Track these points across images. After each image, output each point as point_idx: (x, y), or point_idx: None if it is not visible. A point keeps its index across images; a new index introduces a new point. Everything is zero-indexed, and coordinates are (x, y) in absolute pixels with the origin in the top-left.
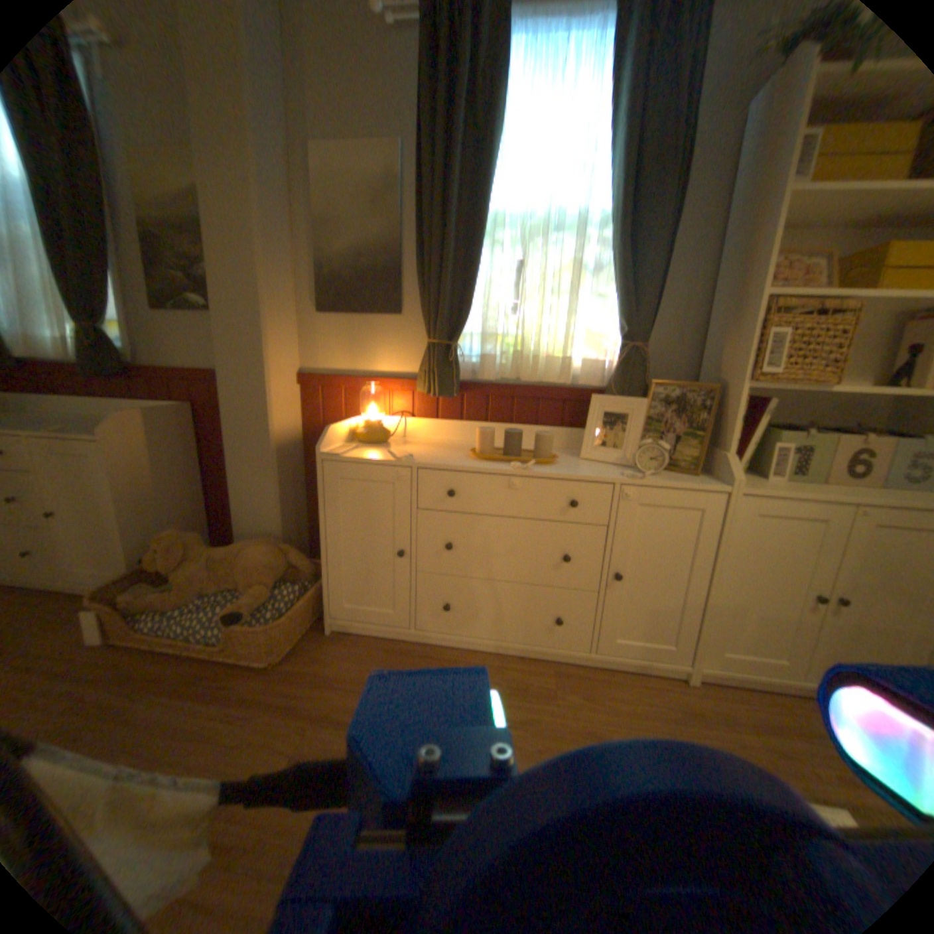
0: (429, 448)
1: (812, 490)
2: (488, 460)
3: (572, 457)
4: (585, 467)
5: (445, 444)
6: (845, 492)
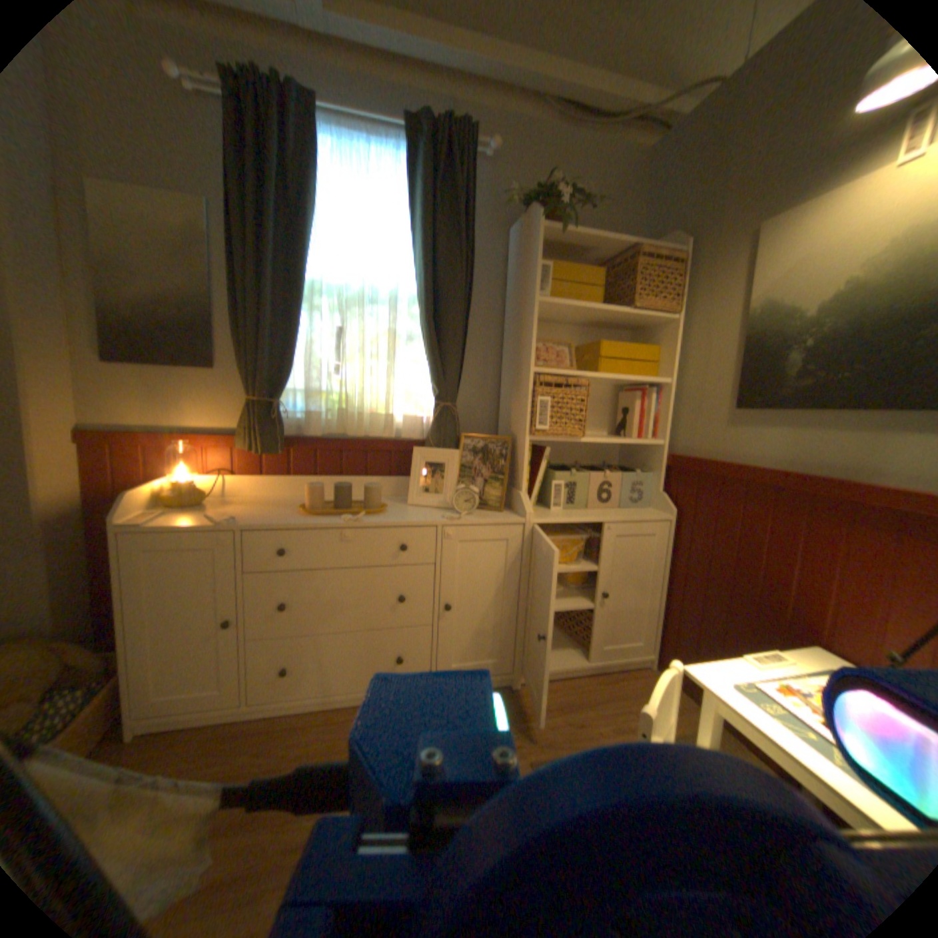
0: (254, 507)
1: (577, 515)
2: (319, 515)
3: (400, 504)
4: (412, 513)
5: (272, 501)
6: (597, 514)
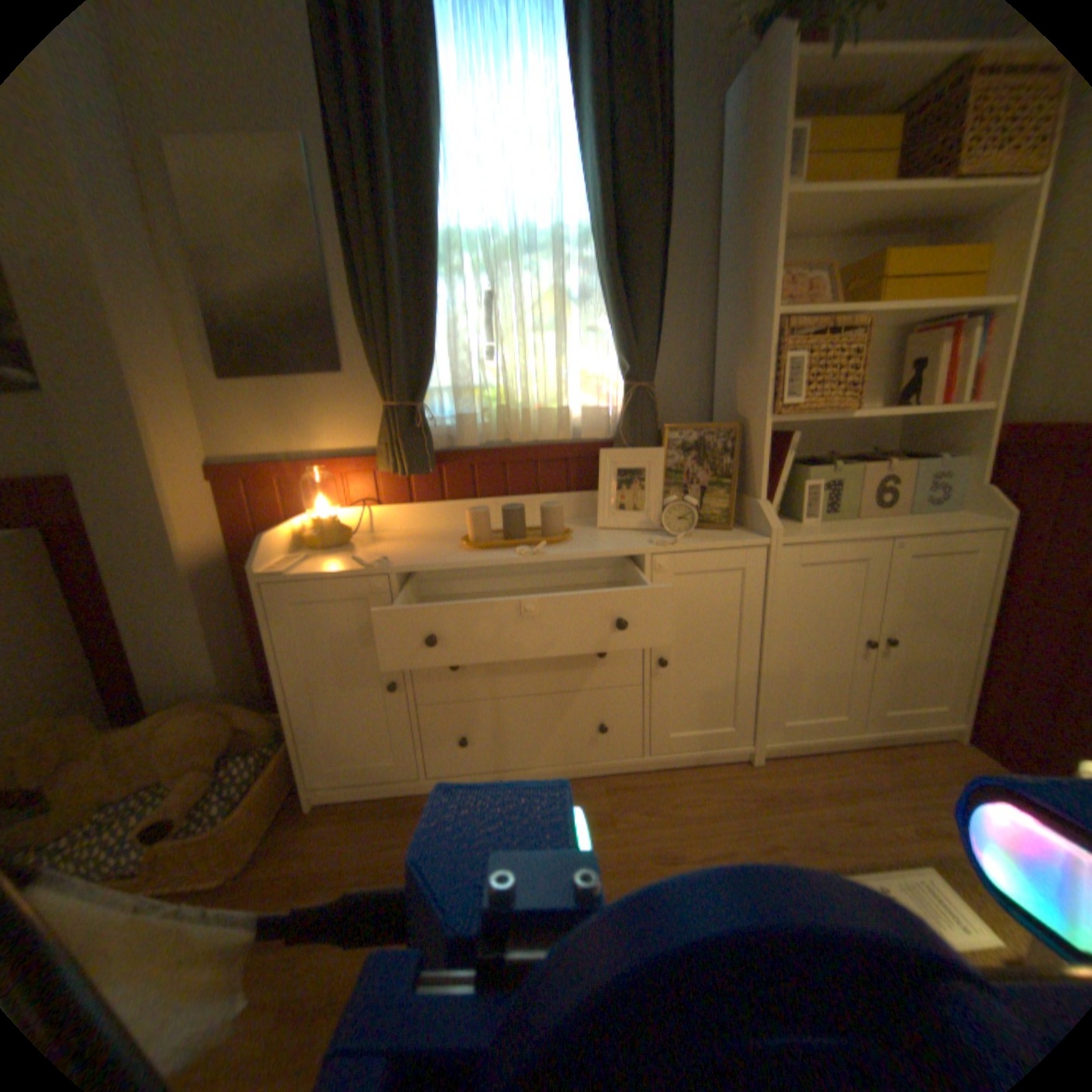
0: (408, 542)
1: (847, 528)
2: (486, 549)
3: (587, 528)
4: (605, 538)
5: (428, 534)
6: (878, 525)
